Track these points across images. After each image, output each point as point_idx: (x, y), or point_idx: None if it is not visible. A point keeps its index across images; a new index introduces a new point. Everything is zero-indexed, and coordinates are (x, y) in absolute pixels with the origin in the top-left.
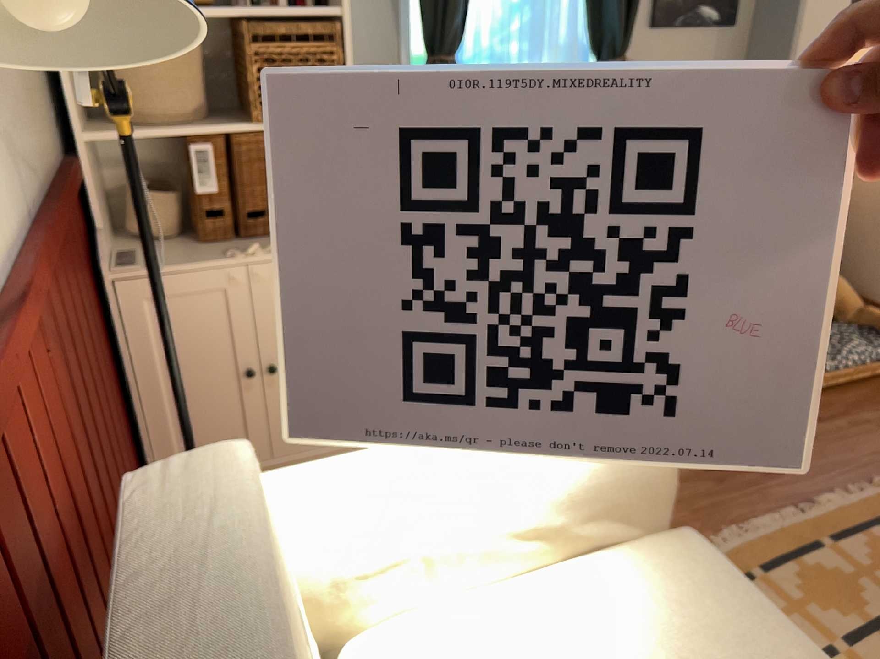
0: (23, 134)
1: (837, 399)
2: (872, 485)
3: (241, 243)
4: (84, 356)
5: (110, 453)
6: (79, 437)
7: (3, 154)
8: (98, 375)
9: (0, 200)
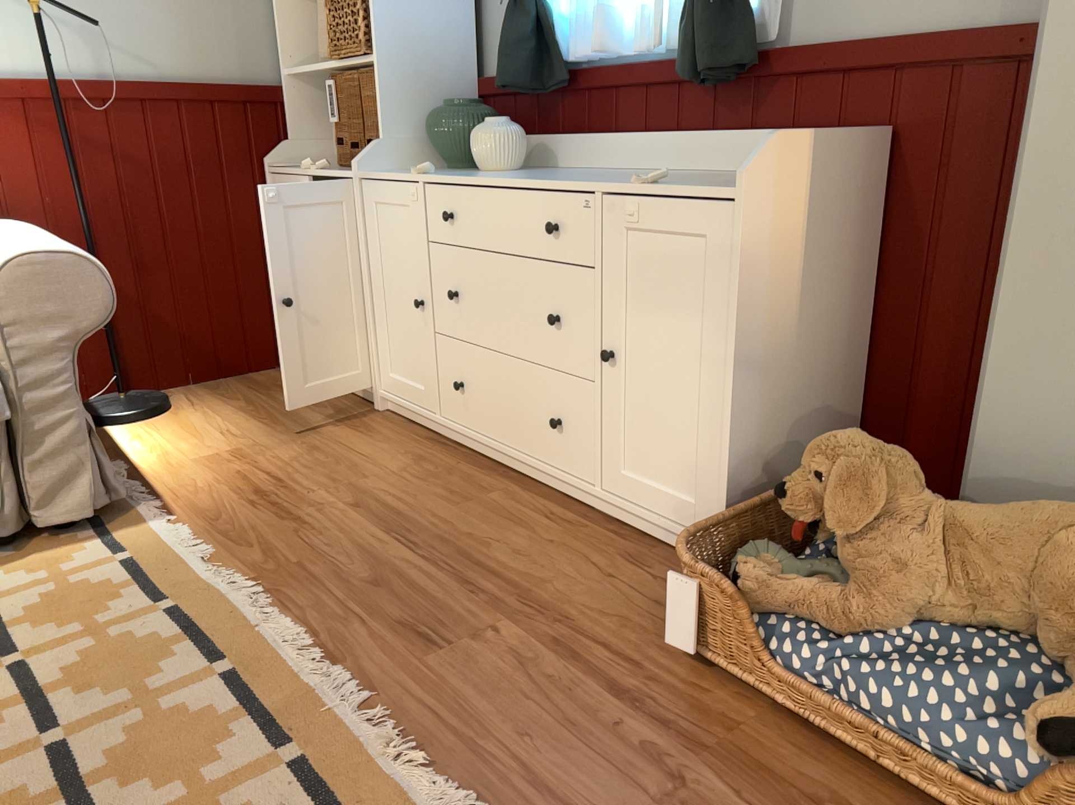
0: (158, 46)
1: (764, 735)
2: (404, 742)
3: (344, 170)
4: (165, 189)
5: (176, 263)
6: (90, 208)
7: (92, 43)
8: (200, 217)
9: (58, 59)
